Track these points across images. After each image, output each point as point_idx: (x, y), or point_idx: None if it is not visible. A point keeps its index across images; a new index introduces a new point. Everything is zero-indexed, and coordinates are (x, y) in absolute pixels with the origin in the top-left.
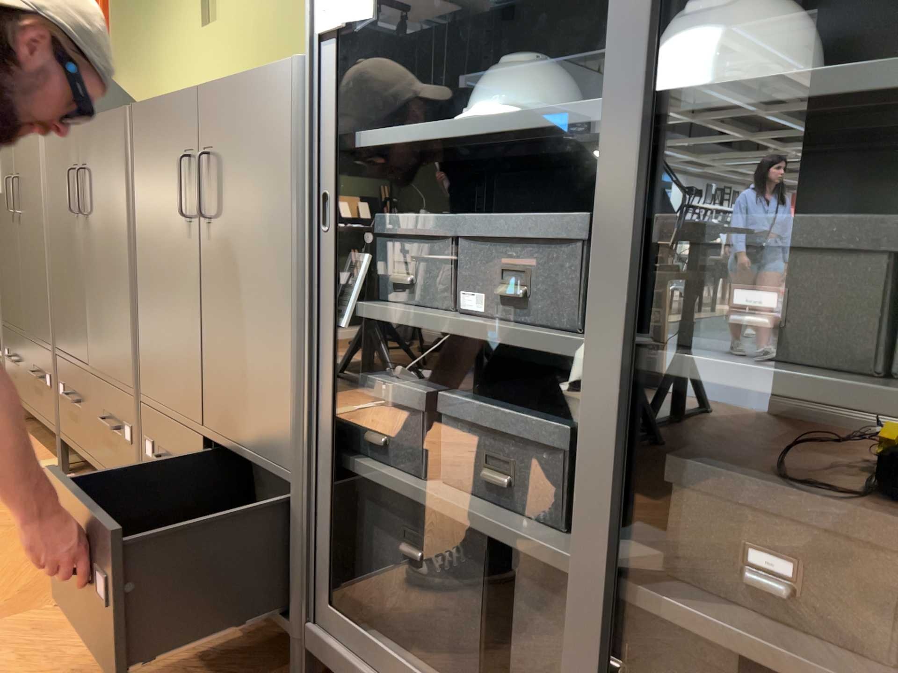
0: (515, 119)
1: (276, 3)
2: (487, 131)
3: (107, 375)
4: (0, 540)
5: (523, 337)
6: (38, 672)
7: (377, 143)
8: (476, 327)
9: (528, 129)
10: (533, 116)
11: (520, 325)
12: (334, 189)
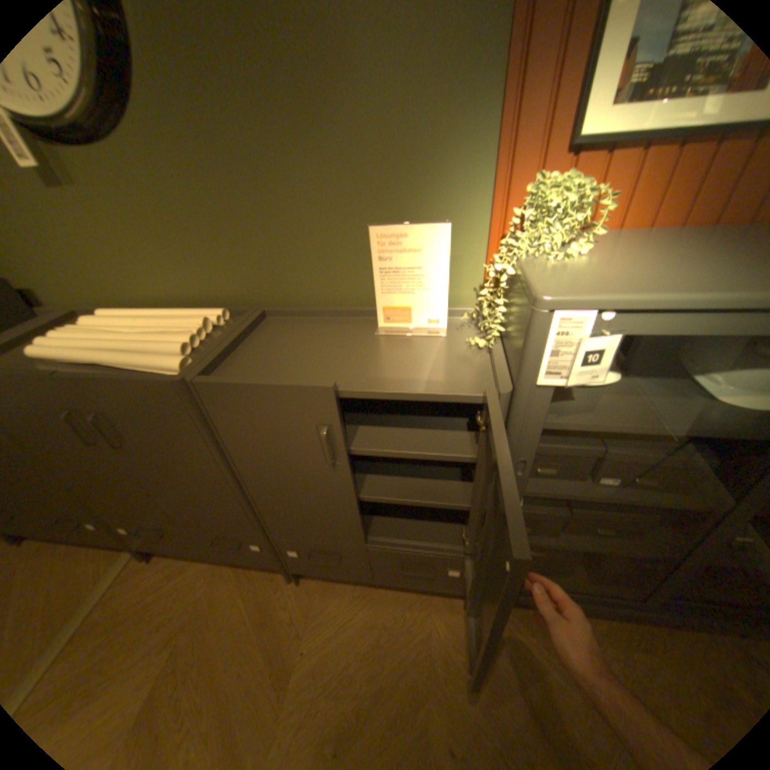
0: (689, 432)
1: (187, 184)
2: (663, 434)
3: (206, 526)
4: (190, 642)
5: (656, 504)
6: (348, 693)
7: (556, 429)
8: (622, 500)
9: (694, 435)
10: (704, 433)
11: (642, 493)
12: (530, 460)
